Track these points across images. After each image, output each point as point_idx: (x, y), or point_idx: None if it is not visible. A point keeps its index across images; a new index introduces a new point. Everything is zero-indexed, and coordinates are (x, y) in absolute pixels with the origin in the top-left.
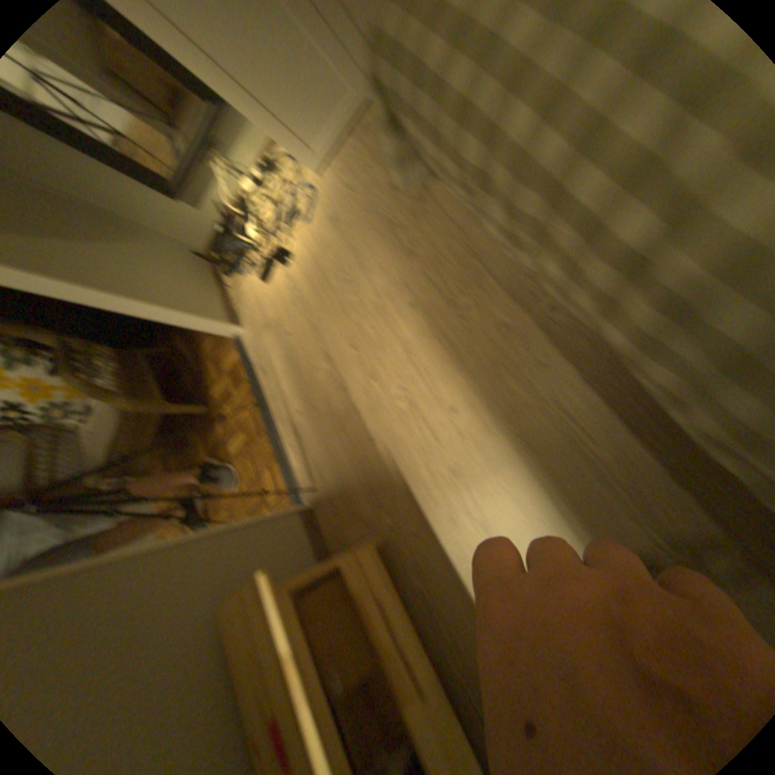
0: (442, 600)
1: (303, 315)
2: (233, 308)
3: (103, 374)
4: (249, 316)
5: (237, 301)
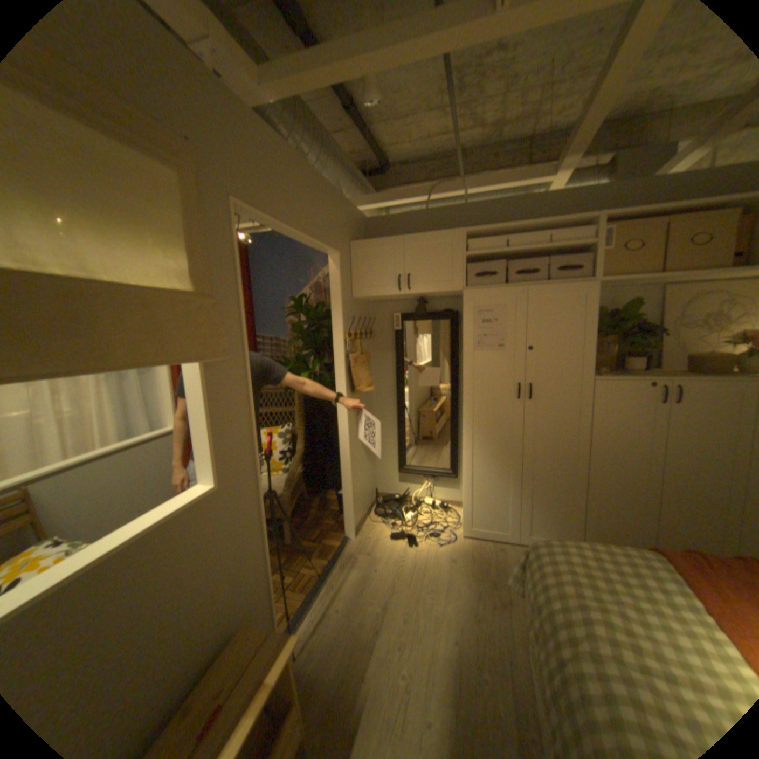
0: None
1: (392, 577)
2: (360, 530)
3: (285, 477)
4: (363, 542)
5: (365, 530)
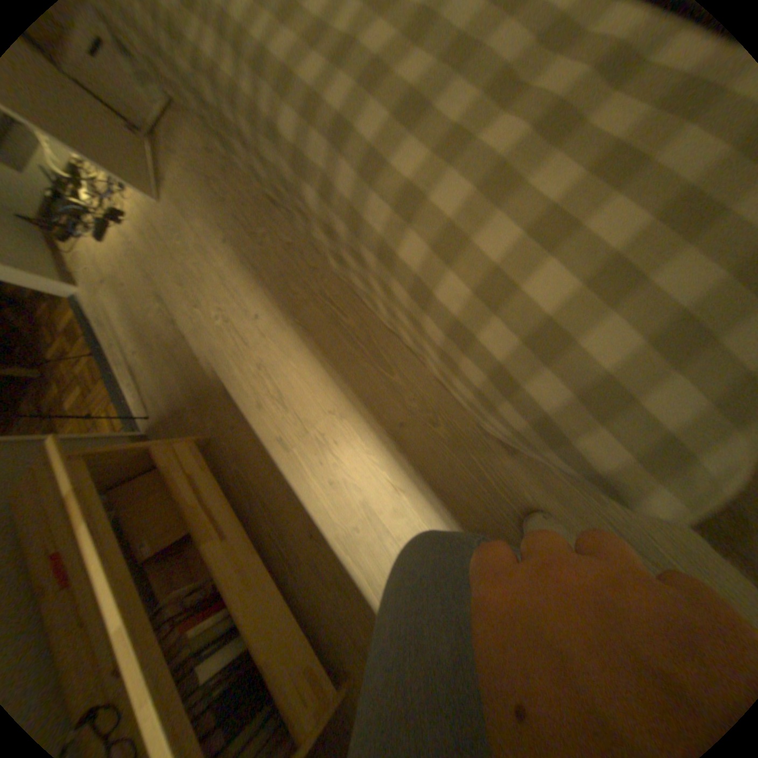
0: (255, 473)
1: (137, 266)
2: (70, 271)
3: None
4: (86, 277)
5: (74, 265)
